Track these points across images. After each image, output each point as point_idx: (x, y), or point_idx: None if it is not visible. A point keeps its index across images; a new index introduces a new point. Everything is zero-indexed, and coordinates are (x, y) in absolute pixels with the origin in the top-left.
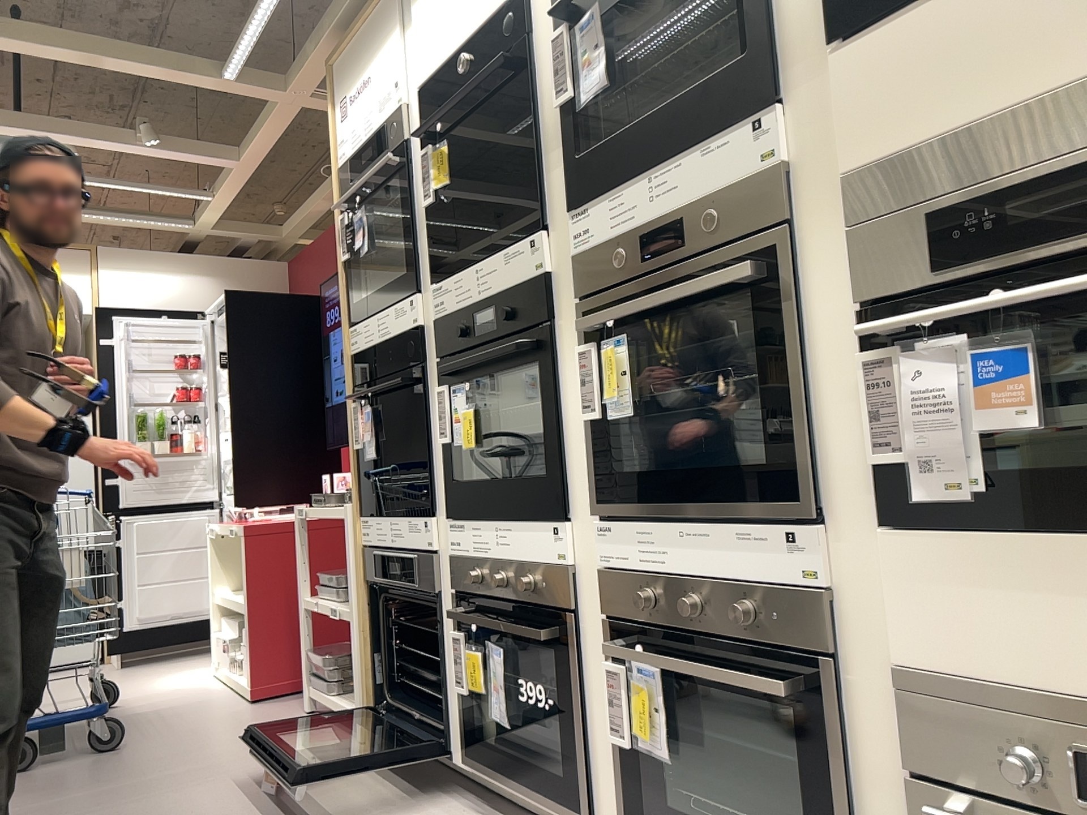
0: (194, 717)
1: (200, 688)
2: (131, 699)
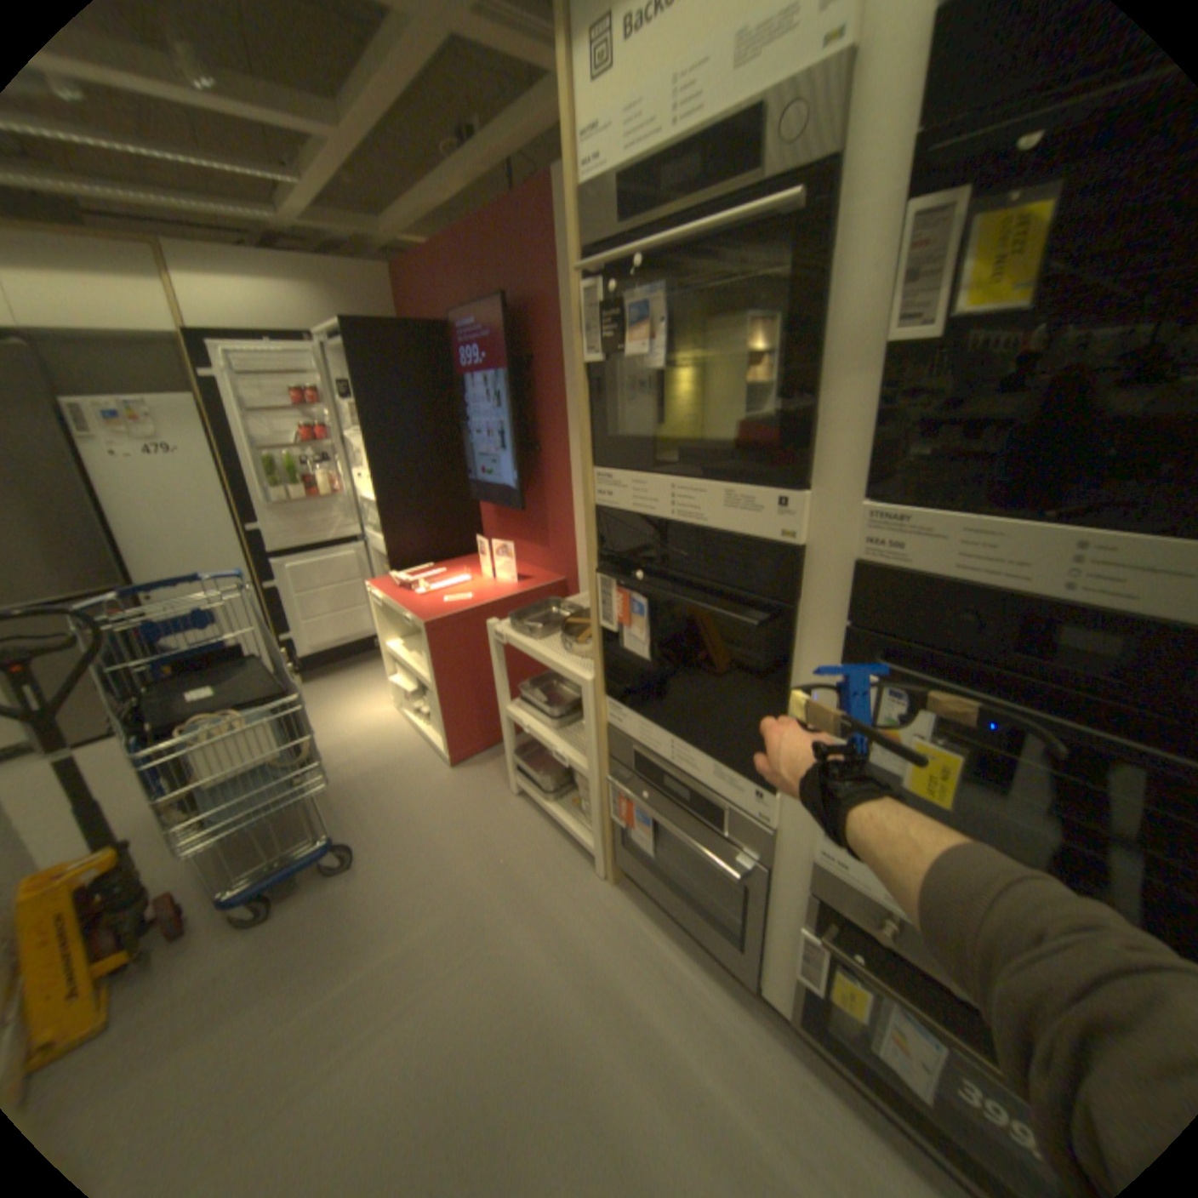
0: (405, 798)
1: (391, 735)
2: (331, 756)
